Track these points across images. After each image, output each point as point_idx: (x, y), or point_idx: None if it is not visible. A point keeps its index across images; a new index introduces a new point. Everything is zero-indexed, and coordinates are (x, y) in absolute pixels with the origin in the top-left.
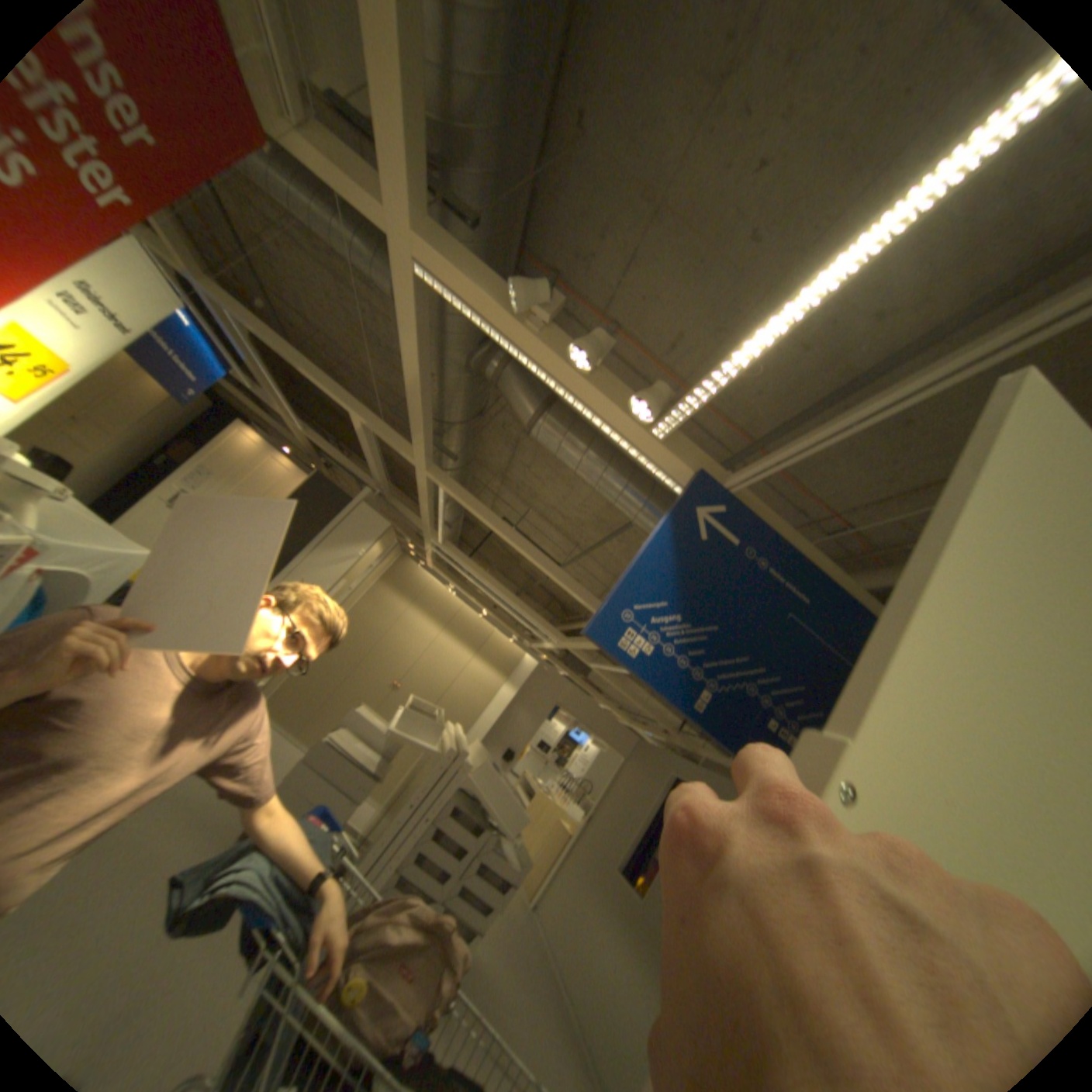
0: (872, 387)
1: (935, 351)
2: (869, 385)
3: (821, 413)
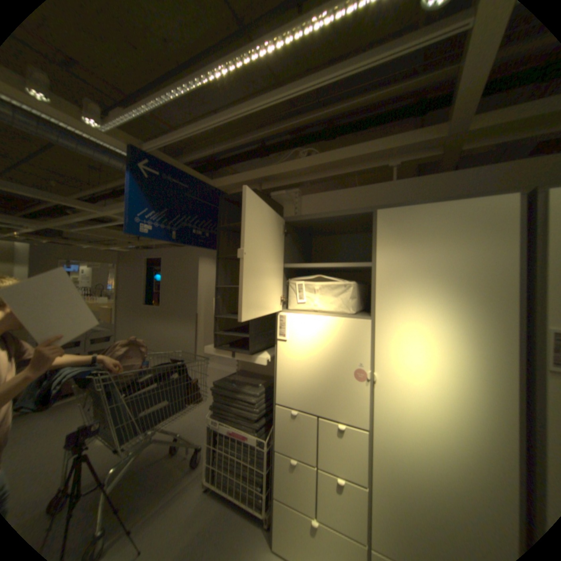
0: (170, 74)
1: (190, 63)
2: (169, 73)
3: (152, 83)
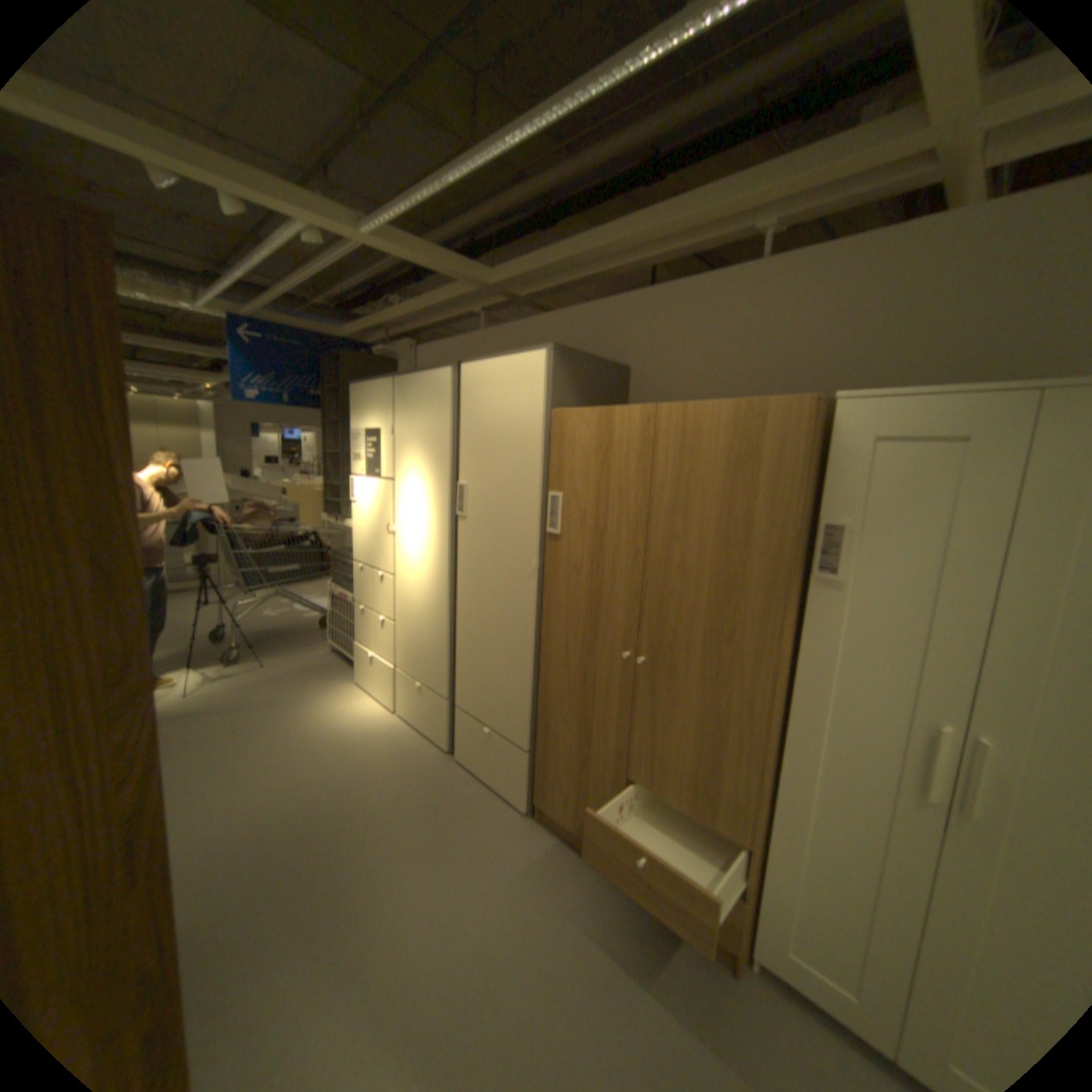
0: (273, 215)
1: None
2: (271, 214)
3: (262, 223)
